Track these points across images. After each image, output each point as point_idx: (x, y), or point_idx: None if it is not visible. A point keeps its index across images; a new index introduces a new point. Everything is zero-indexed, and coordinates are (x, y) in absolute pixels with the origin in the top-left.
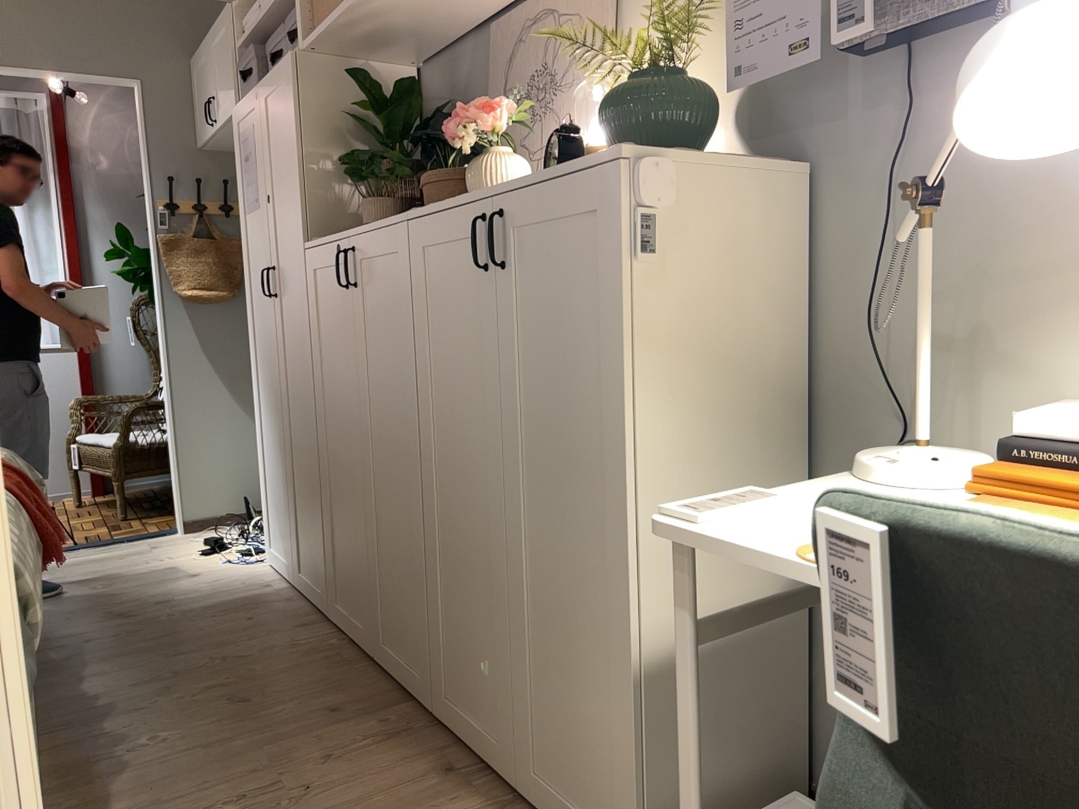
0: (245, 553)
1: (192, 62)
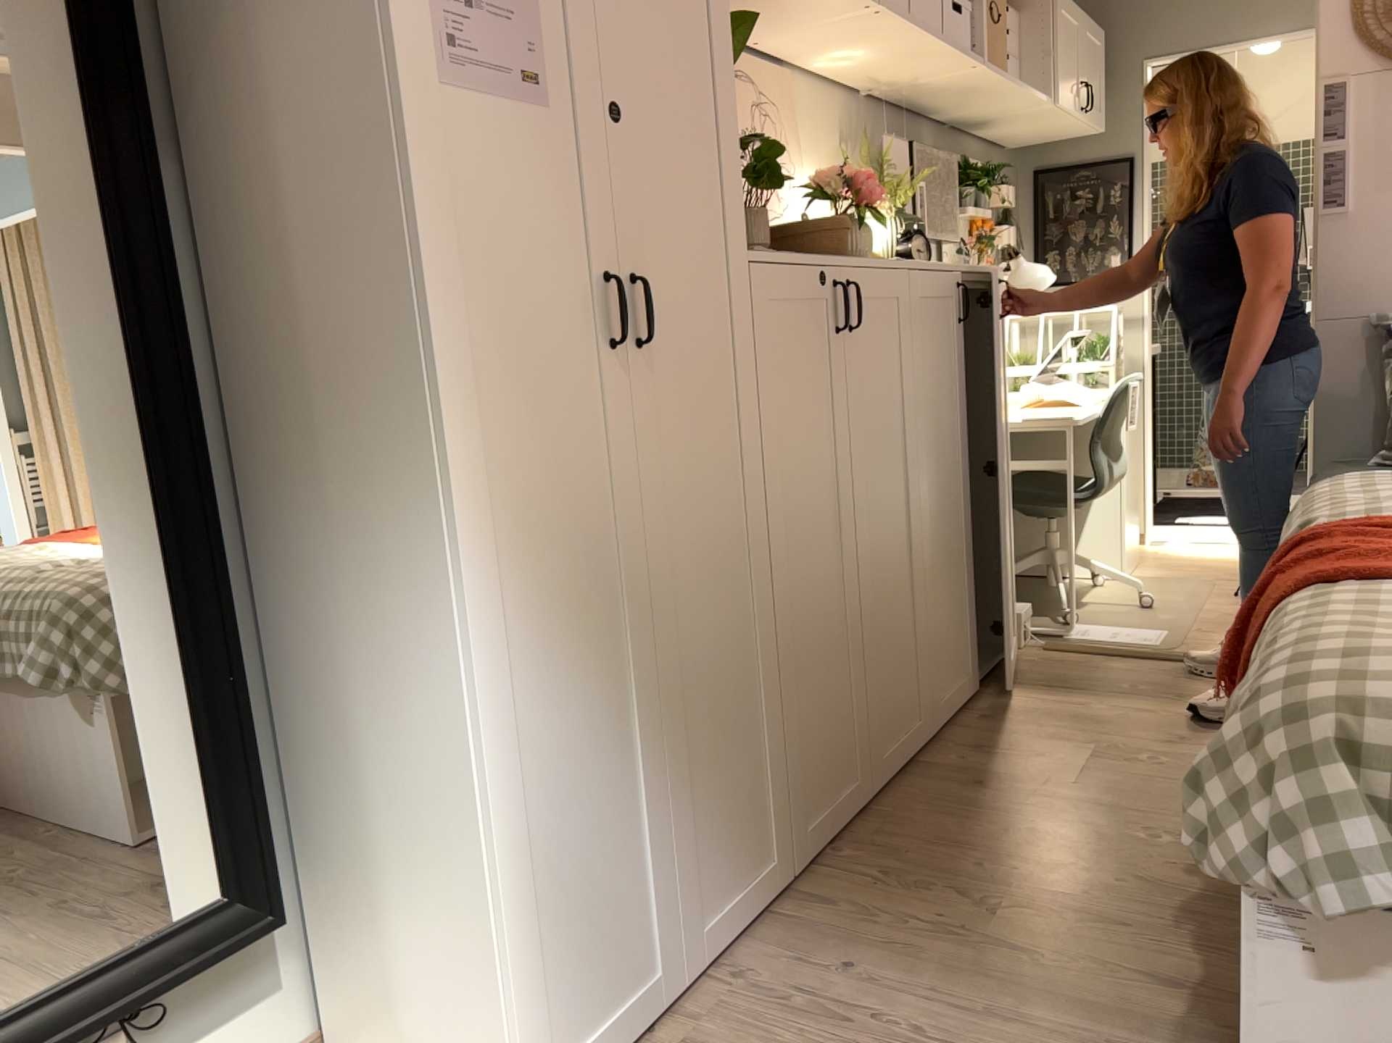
0: None
1: None
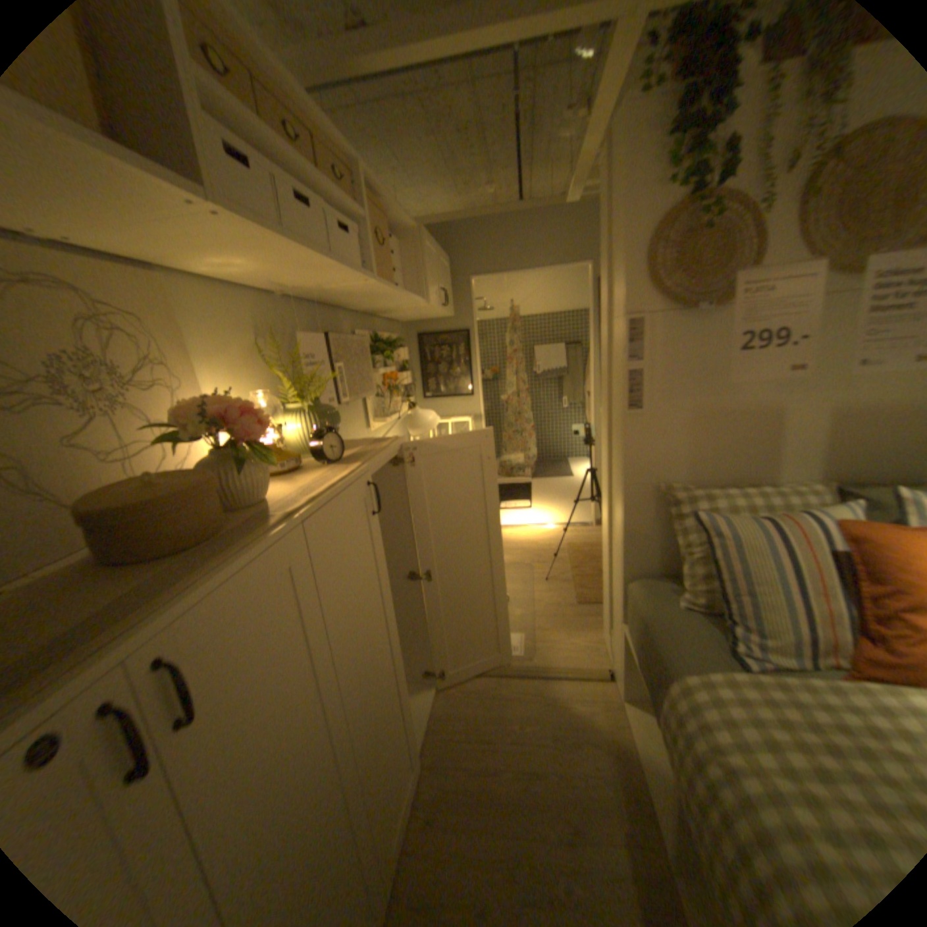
0: None
1: None
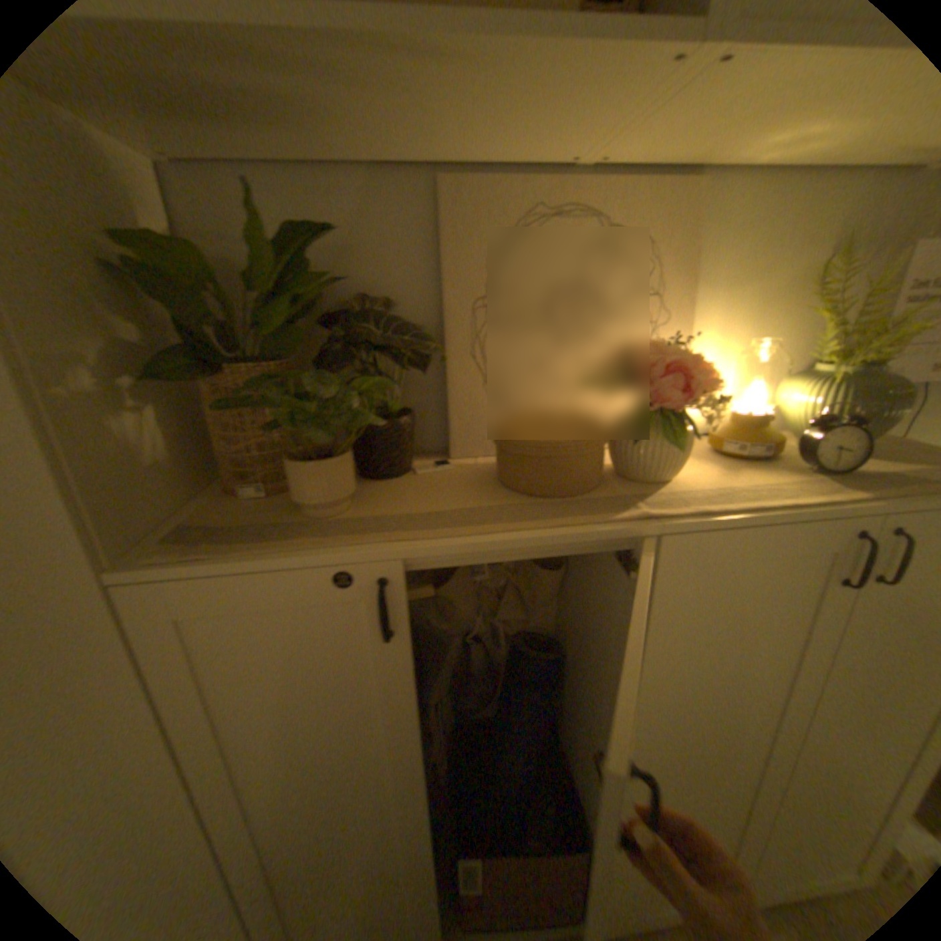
0: None
1: None
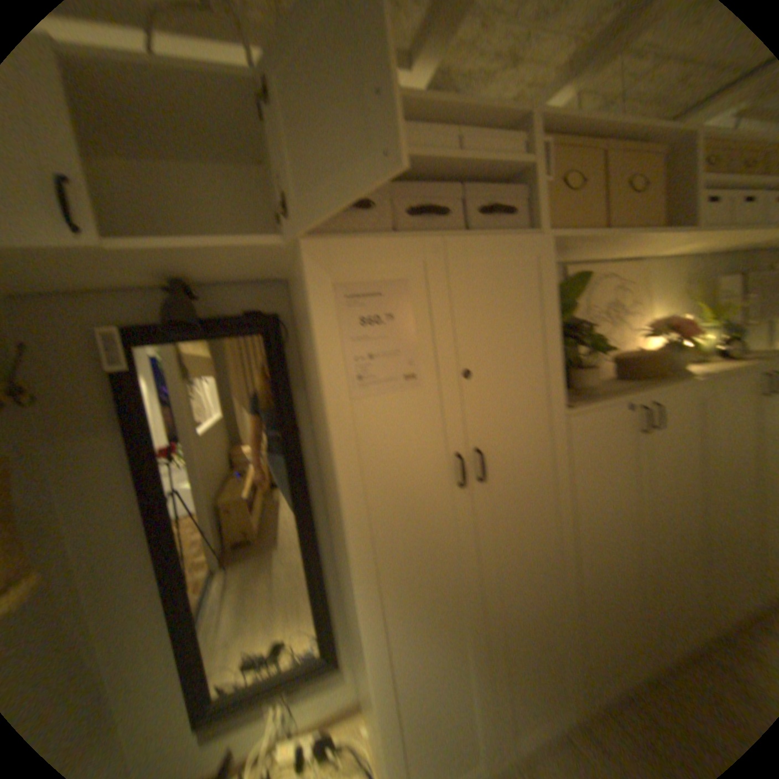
0: None
1: None
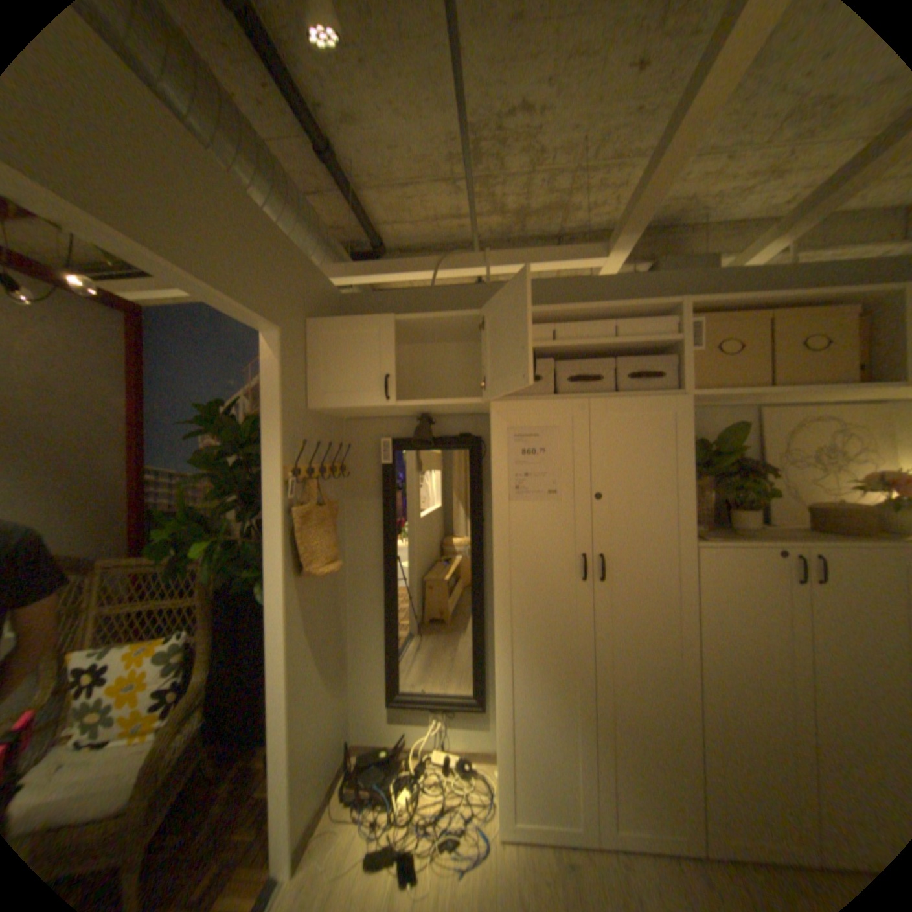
0: (441, 848)
1: (319, 323)
